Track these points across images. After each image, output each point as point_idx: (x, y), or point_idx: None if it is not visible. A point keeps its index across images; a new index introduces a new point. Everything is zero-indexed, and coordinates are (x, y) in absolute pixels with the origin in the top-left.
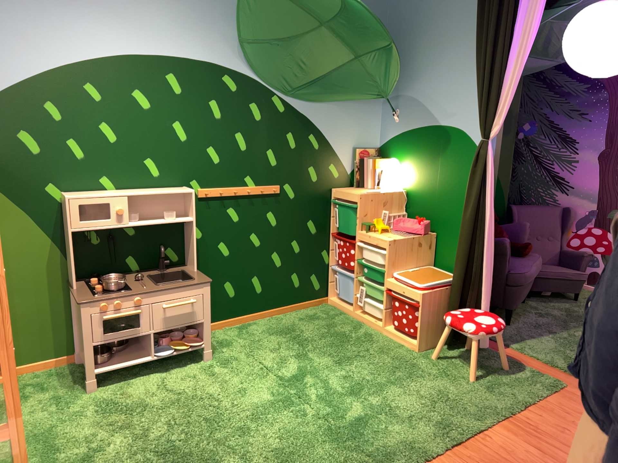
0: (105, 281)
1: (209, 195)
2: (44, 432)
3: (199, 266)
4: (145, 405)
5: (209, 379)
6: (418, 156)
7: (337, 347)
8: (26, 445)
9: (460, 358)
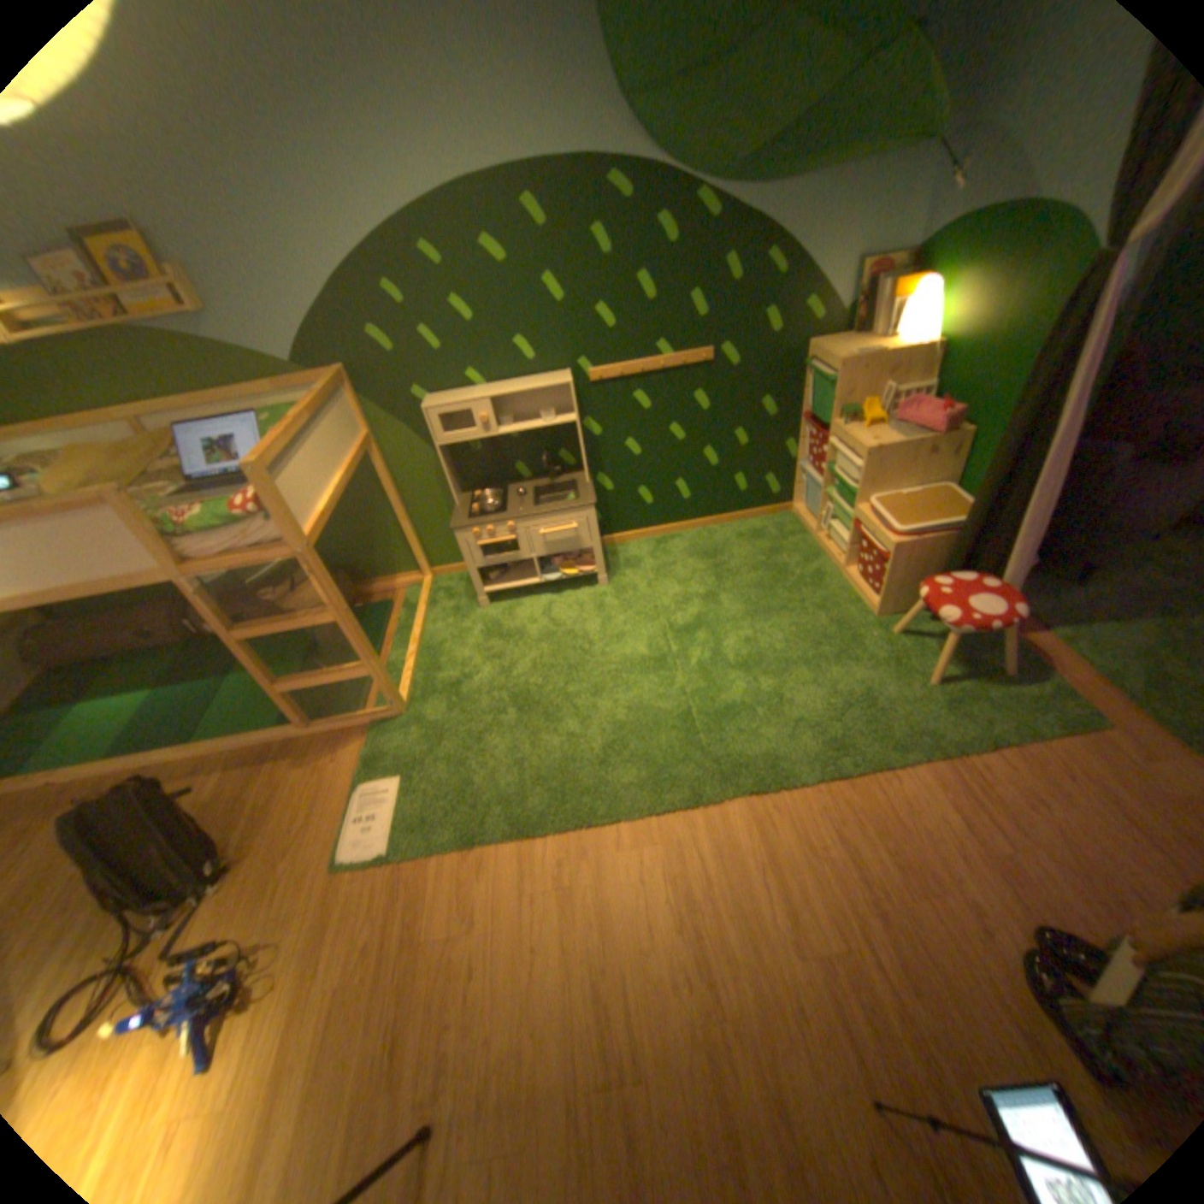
0: (477, 504)
1: (604, 378)
2: (436, 647)
3: (602, 470)
4: (523, 634)
5: (595, 612)
6: (978, 272)
7: (763, 589)
8: (418, 659)
9: (940, 640)
